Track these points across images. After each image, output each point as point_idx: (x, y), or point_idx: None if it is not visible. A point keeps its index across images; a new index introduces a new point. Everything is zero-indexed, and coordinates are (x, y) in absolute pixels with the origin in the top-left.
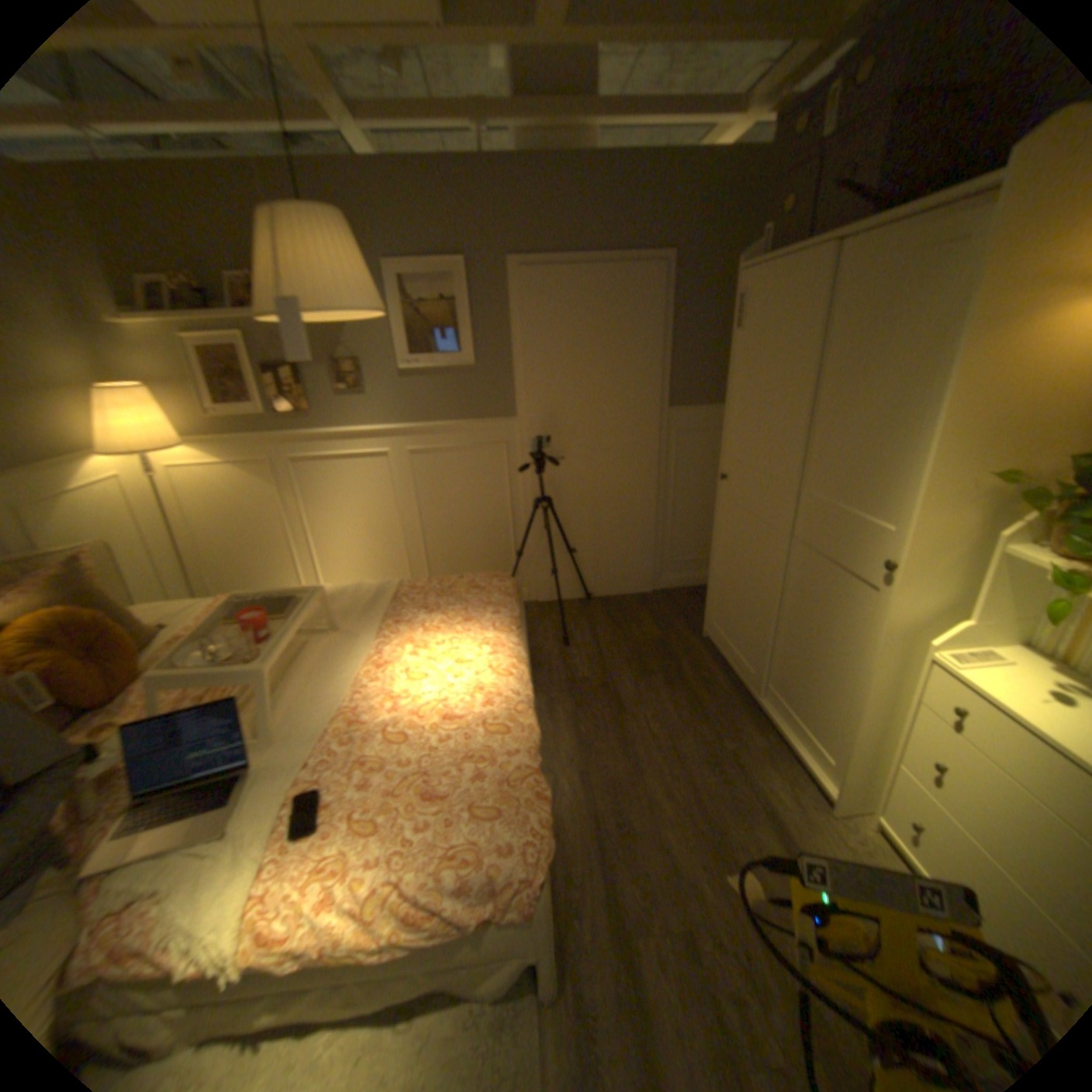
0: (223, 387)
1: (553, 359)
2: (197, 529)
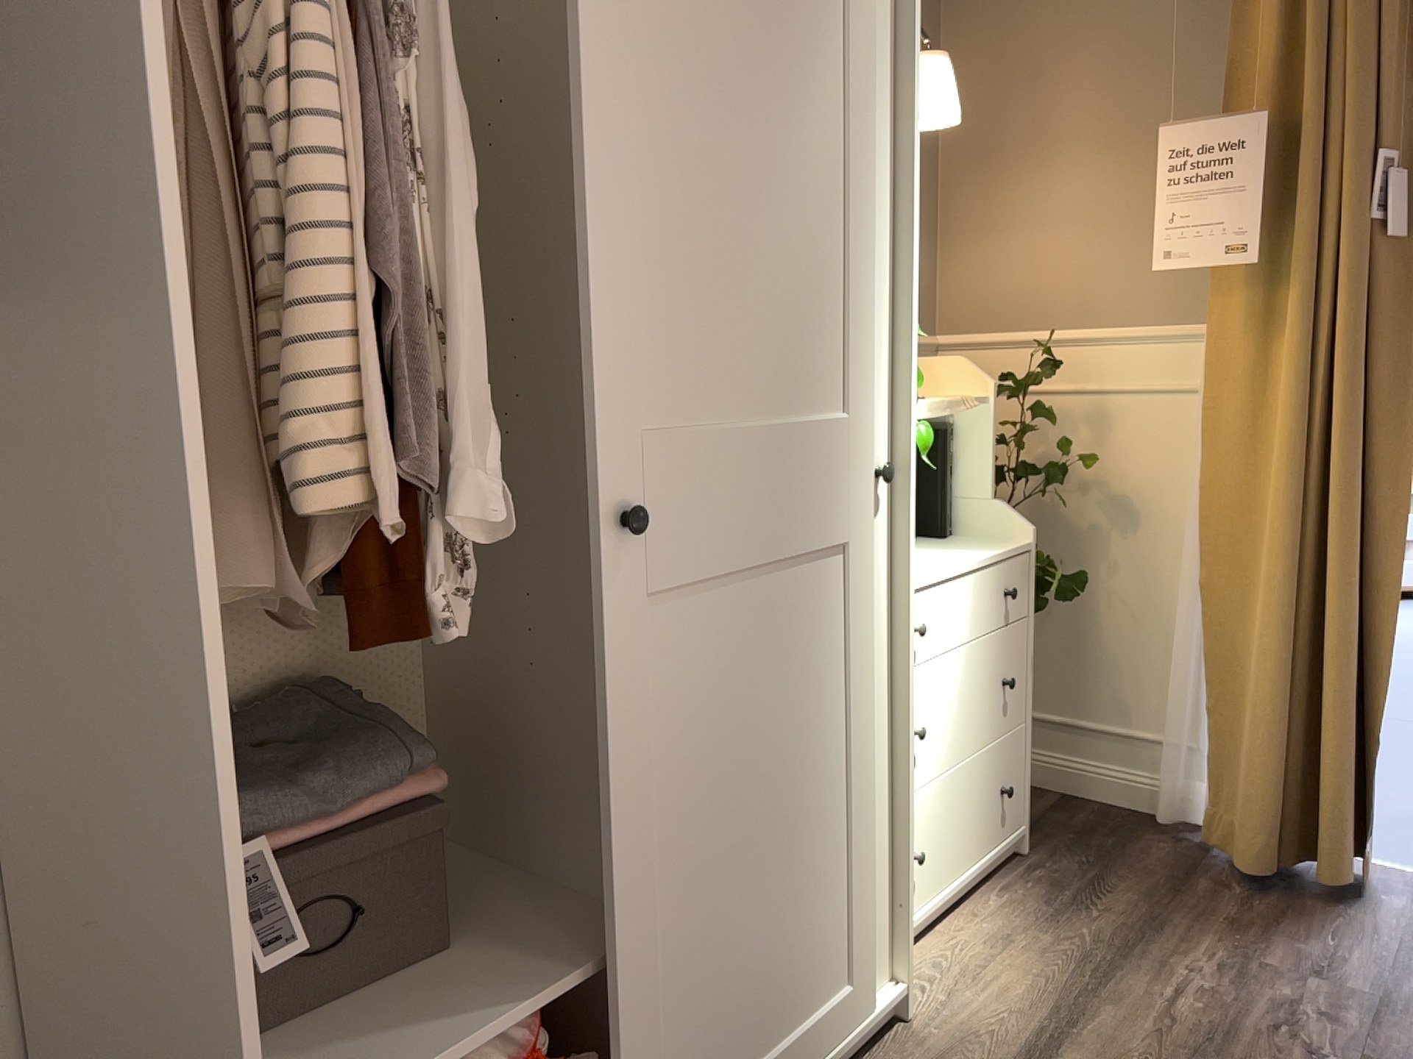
0: None
1: None
2: None
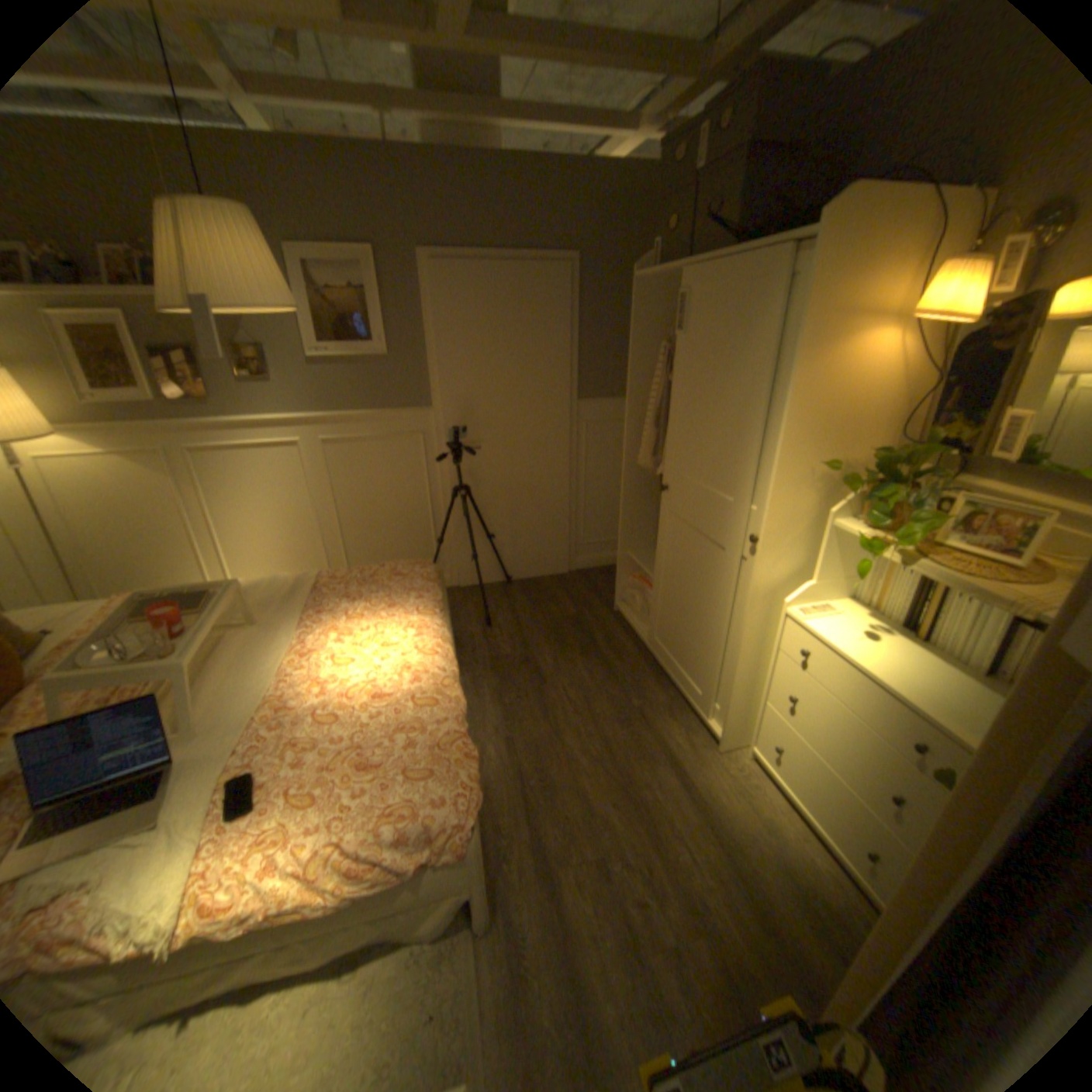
0: (108, 372)
1: (468, 352)
2: (82, 526)
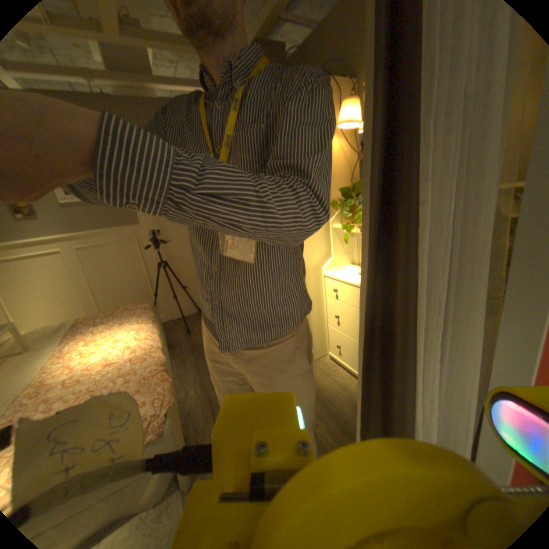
0: None
1: None
2: None
